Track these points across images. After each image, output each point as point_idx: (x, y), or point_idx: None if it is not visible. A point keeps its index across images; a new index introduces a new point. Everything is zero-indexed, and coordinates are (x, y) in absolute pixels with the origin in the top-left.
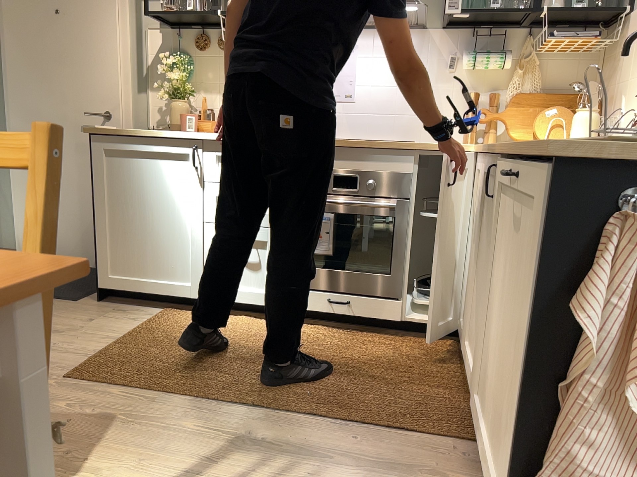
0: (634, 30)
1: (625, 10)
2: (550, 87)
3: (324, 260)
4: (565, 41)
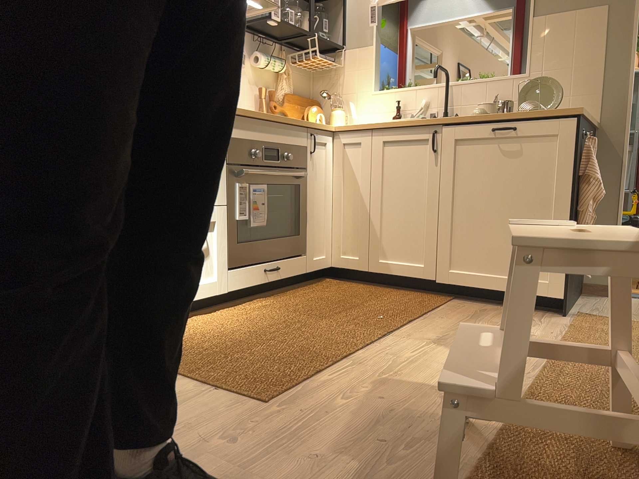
0: (353, 62)
1: (343, 48)
2: (293, 91)
3: (250, 232)
4: (324, 60)
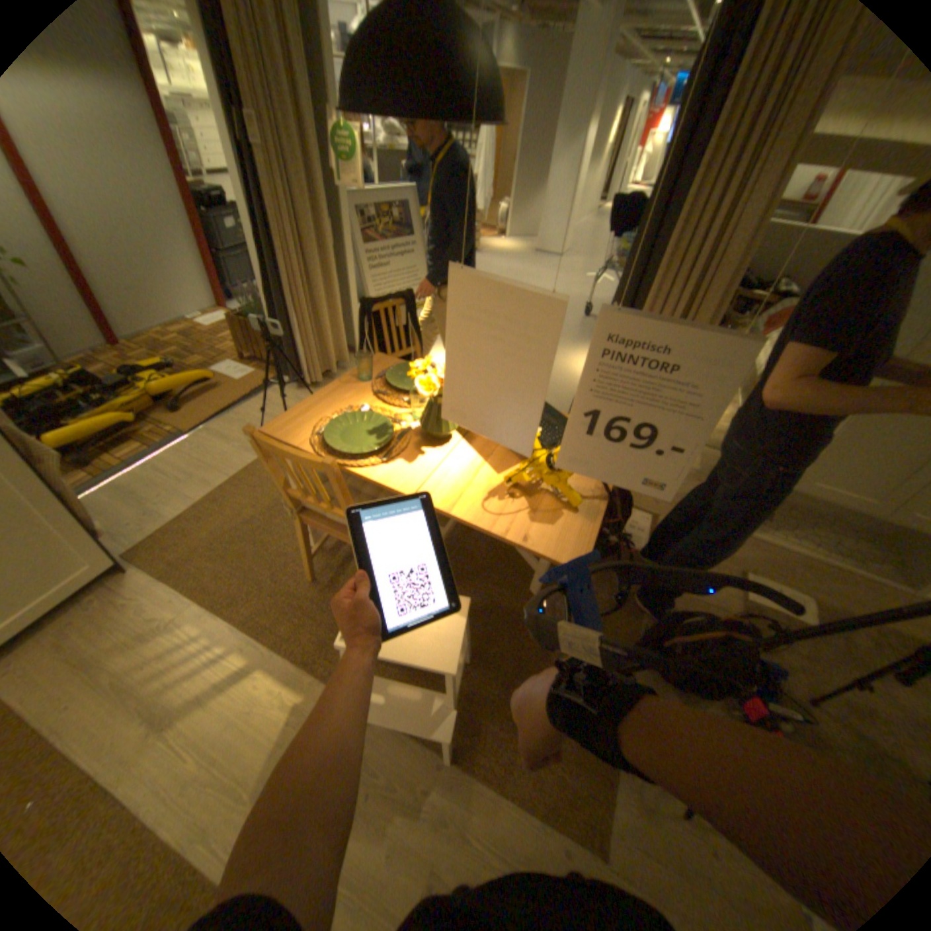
0: None
1: None
2: None
3: None
4: None
